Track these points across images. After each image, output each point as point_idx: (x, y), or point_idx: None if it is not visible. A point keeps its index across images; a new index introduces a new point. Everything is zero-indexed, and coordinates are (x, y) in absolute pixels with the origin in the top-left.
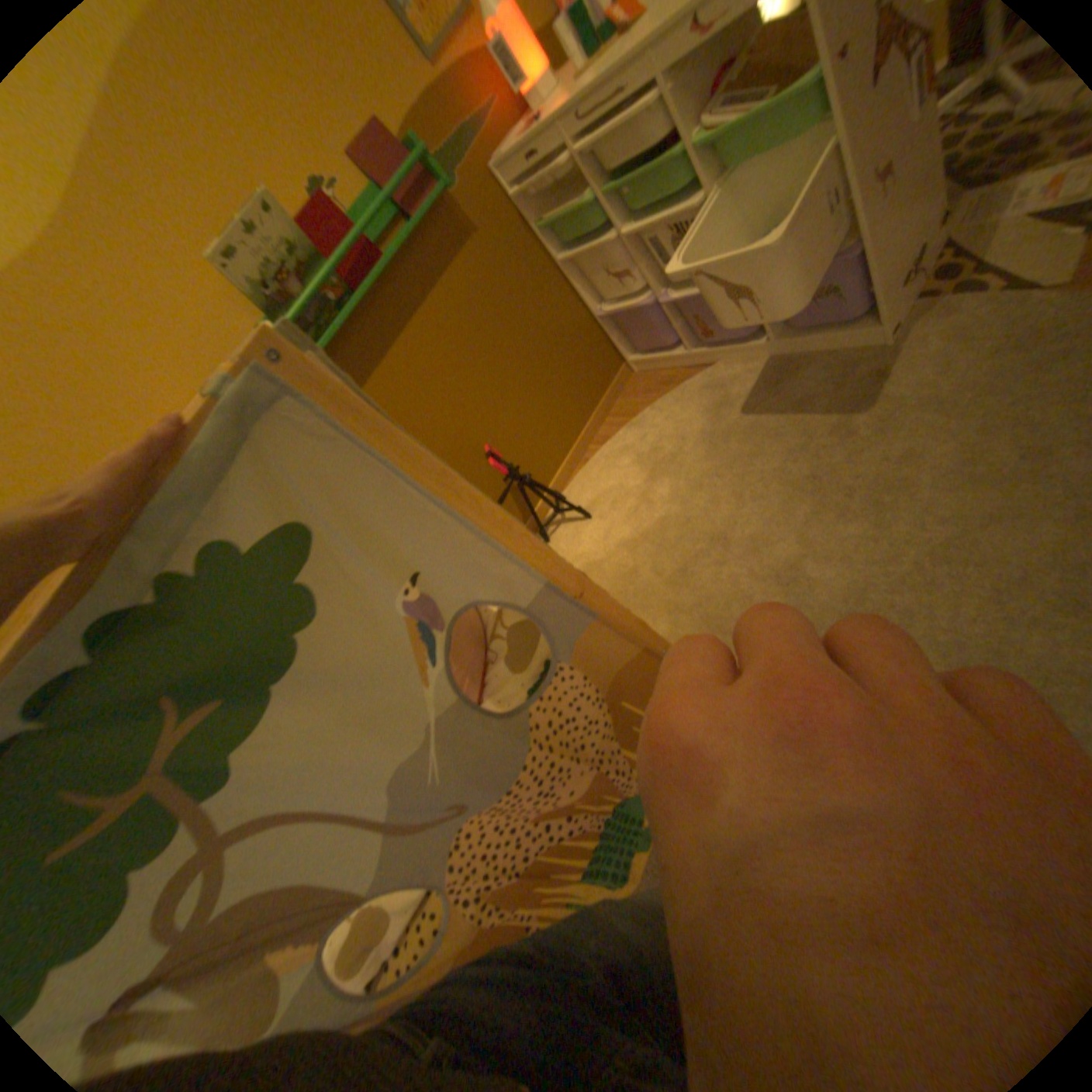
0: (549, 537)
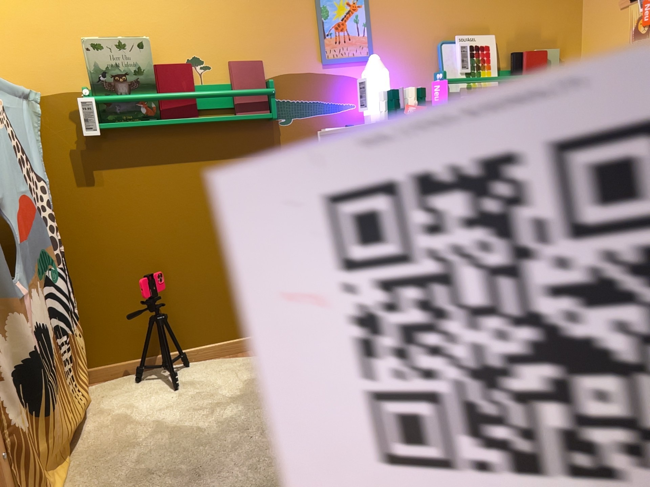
0: (143, 378)
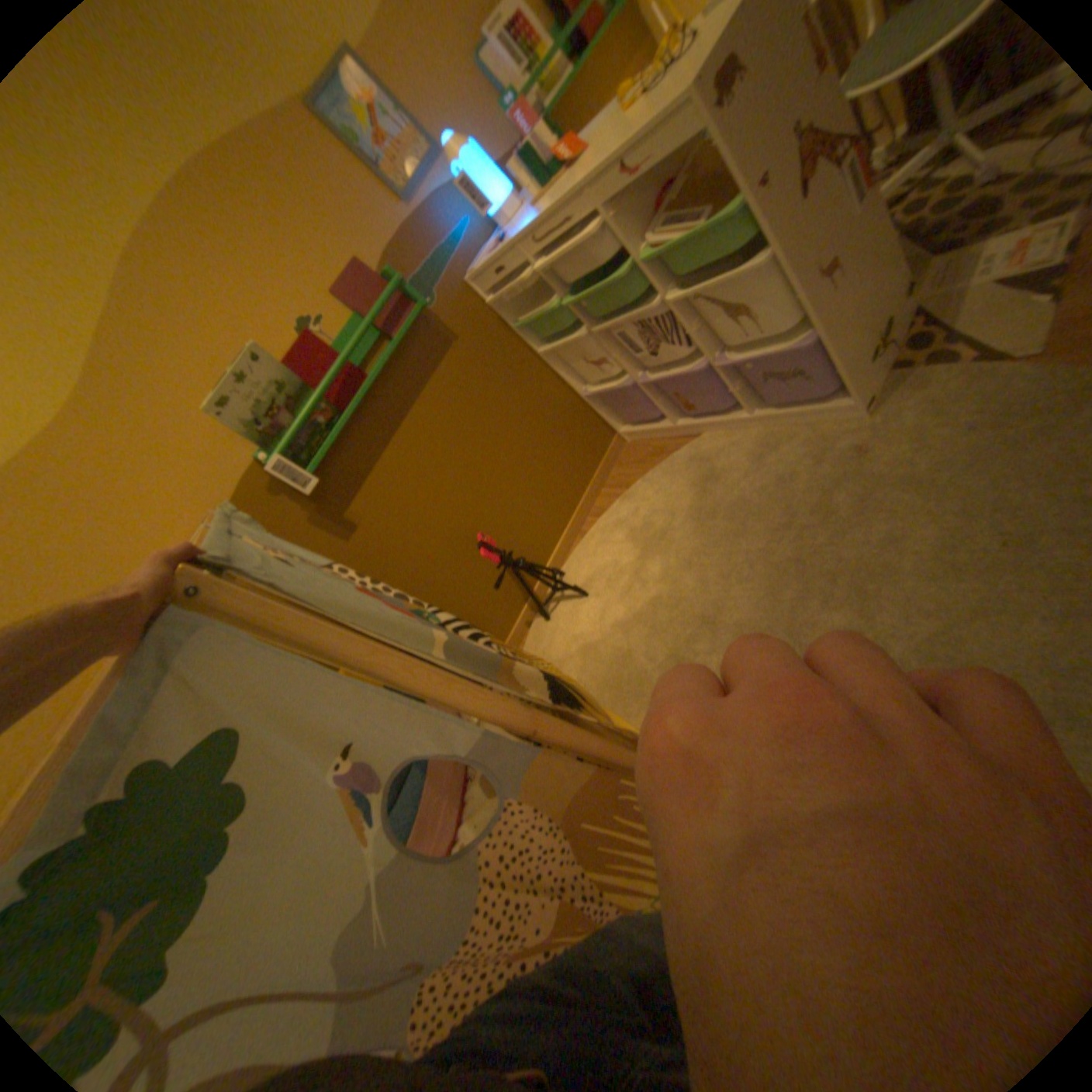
0: (550, 614)
